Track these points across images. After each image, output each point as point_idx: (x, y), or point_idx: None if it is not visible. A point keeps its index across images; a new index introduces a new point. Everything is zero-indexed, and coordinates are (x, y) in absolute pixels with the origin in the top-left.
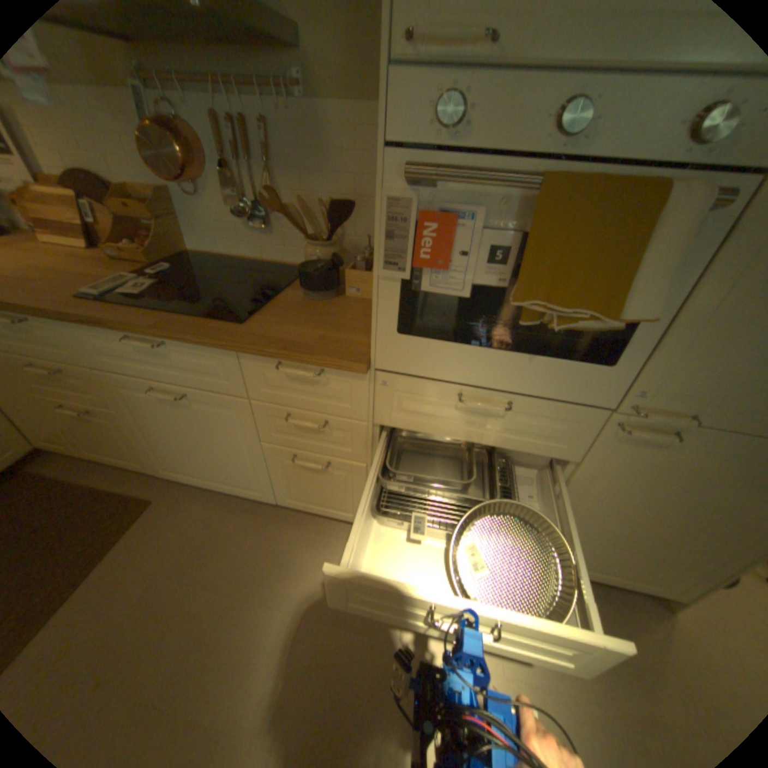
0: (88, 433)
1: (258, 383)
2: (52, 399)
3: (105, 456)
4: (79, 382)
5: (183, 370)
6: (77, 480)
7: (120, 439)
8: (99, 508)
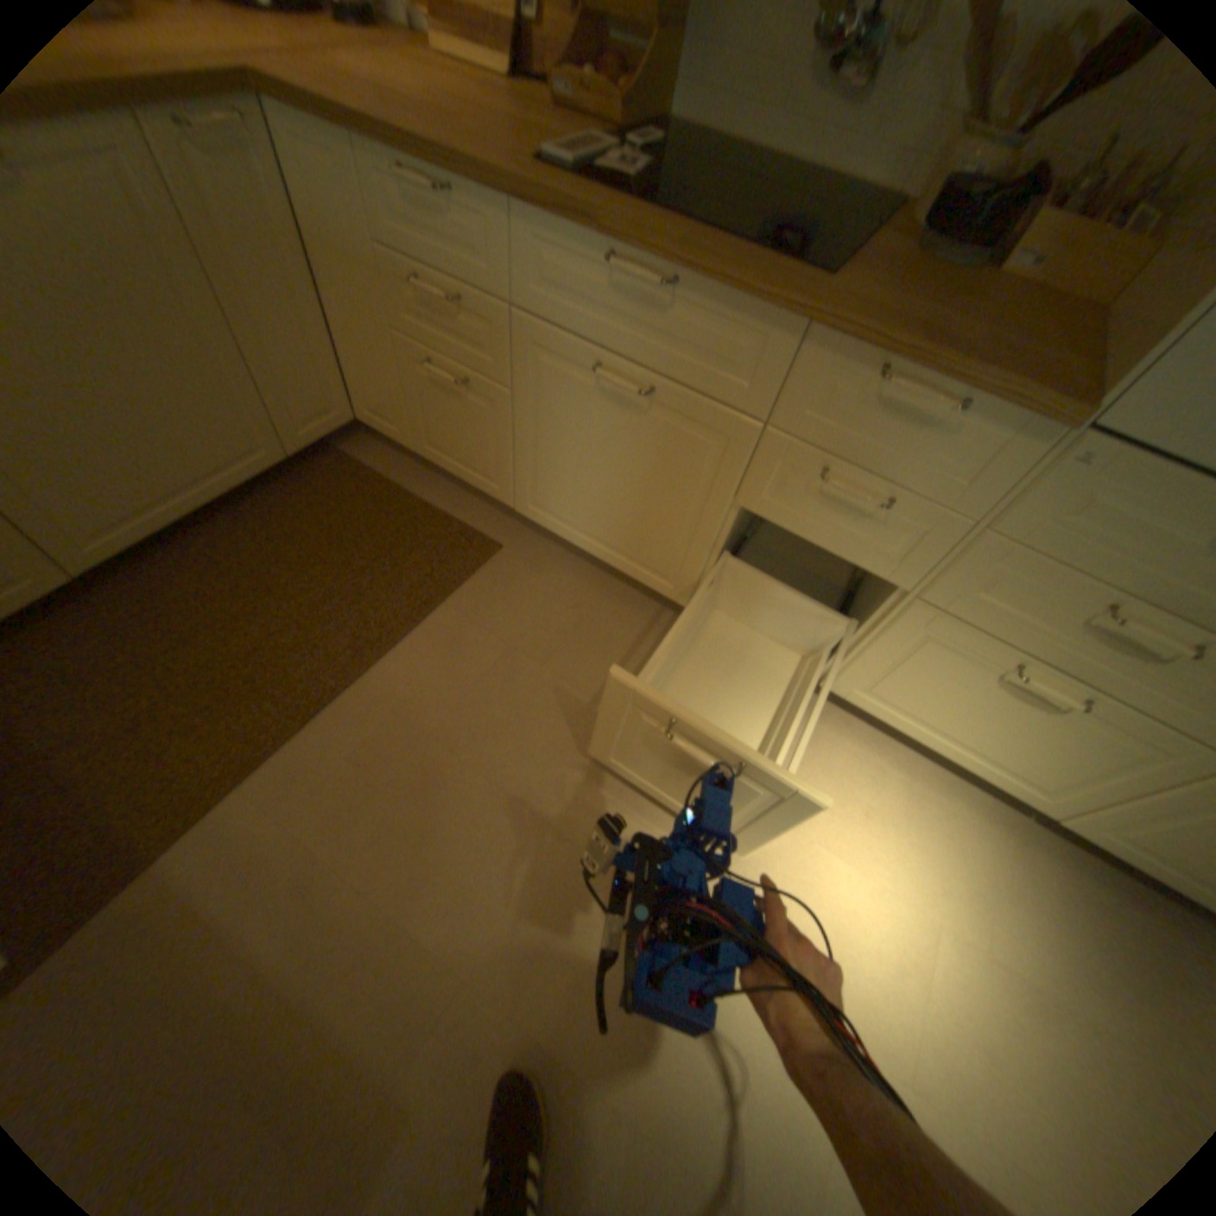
0: (448, 414)
1: (809, 397)
2: (419, 344)
3: (454, 457)
4: (478, 322)
5: (679, 339)
6: (403, 482)
7: (493, 438)
8: (435, 530)
